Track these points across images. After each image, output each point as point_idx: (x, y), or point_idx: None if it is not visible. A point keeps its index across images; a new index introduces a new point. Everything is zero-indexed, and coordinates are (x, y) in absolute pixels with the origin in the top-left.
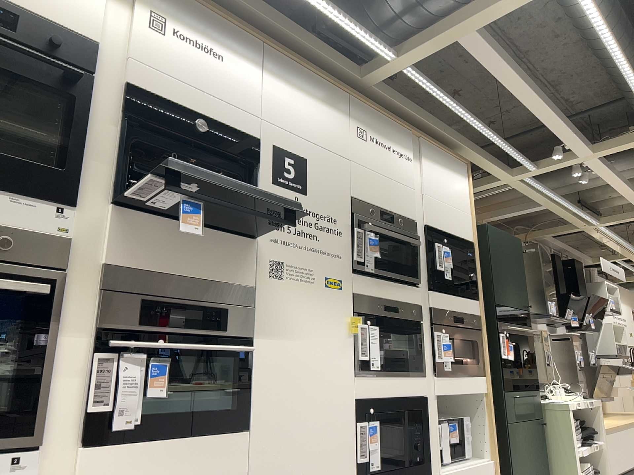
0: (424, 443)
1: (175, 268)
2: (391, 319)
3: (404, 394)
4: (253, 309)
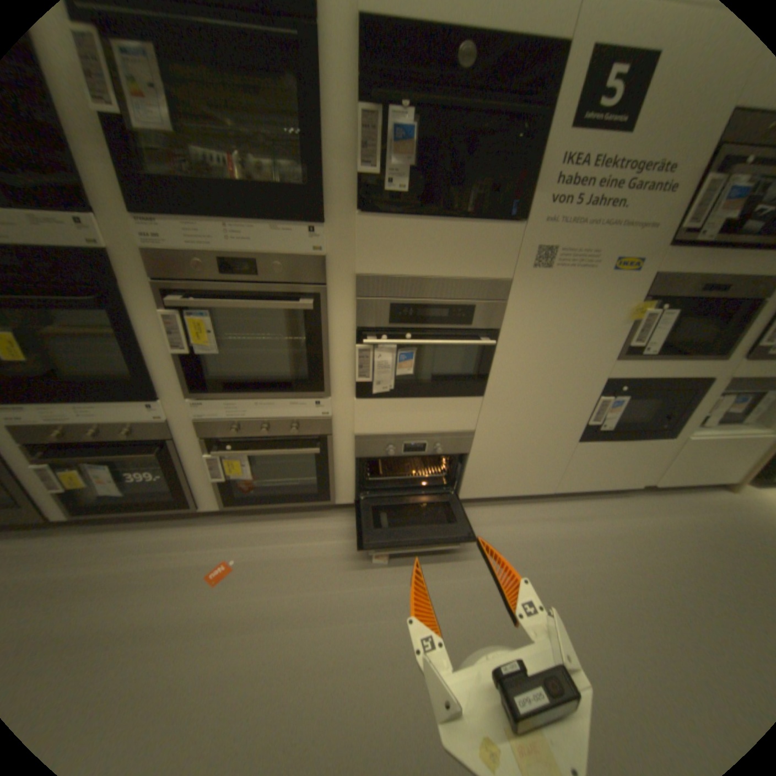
0: (681, 417)
1: (422, 270)
2: (710, 296)
3: (680, 376)
4: (506, 300)
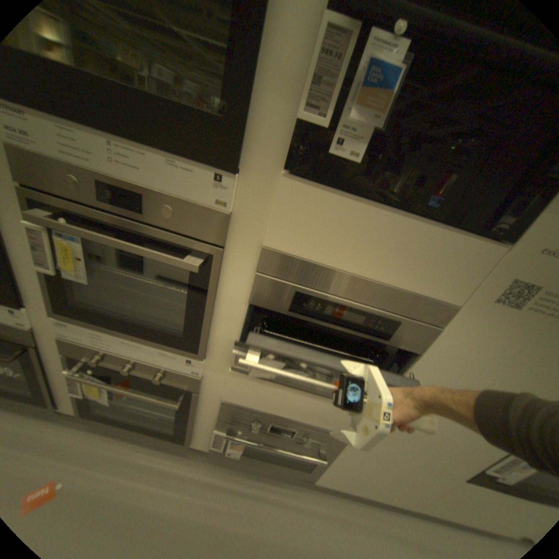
0: None
1: (348, 265)
2: None
3: None
4: (443, 327)
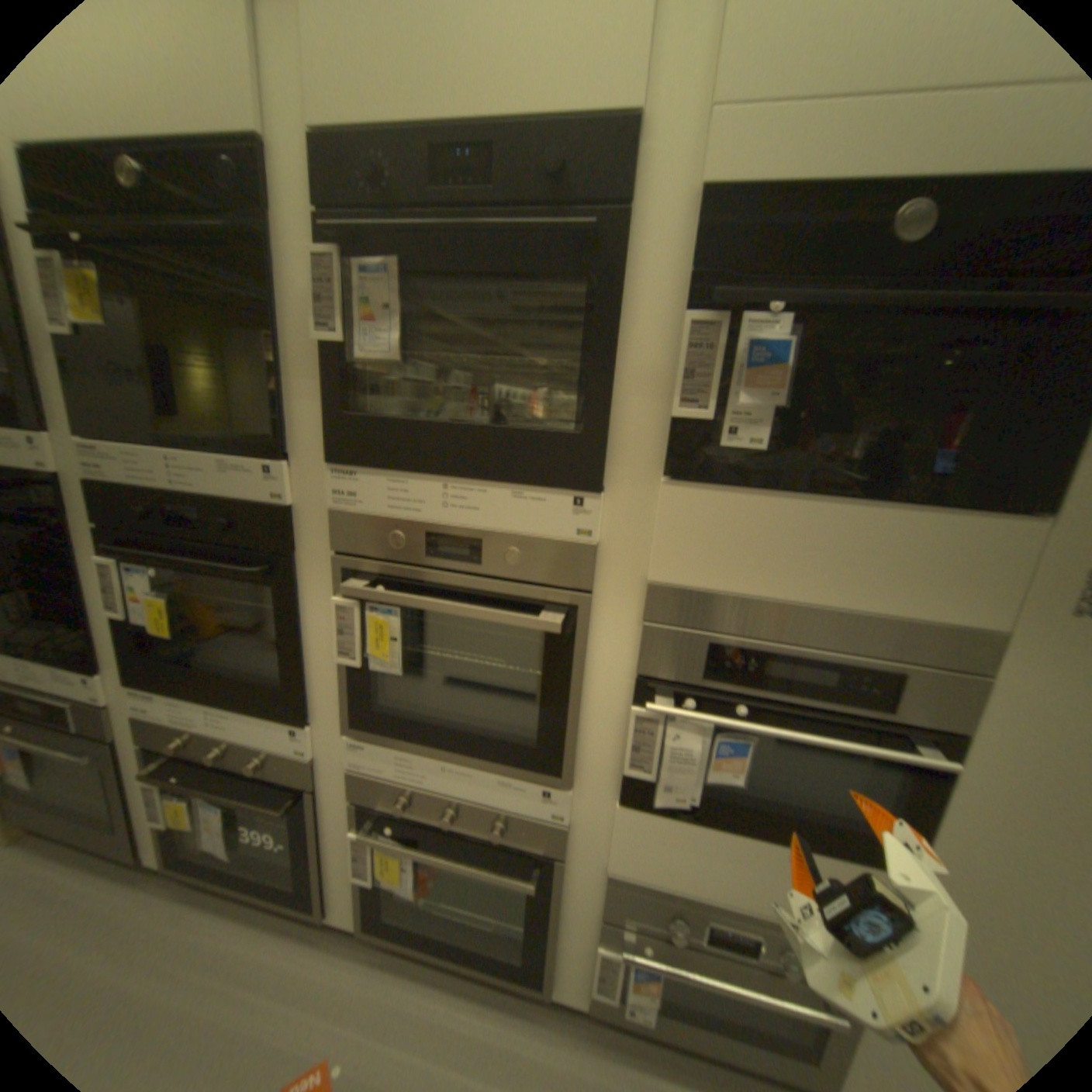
0: None
1: (786, 591)
2: None
3: None
4: (993, 675)
